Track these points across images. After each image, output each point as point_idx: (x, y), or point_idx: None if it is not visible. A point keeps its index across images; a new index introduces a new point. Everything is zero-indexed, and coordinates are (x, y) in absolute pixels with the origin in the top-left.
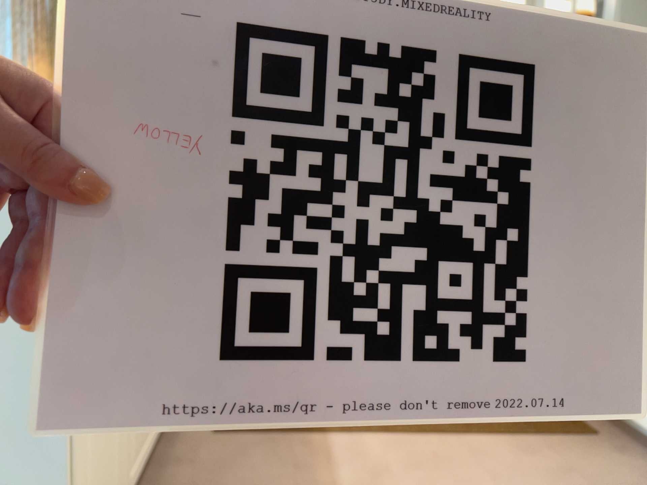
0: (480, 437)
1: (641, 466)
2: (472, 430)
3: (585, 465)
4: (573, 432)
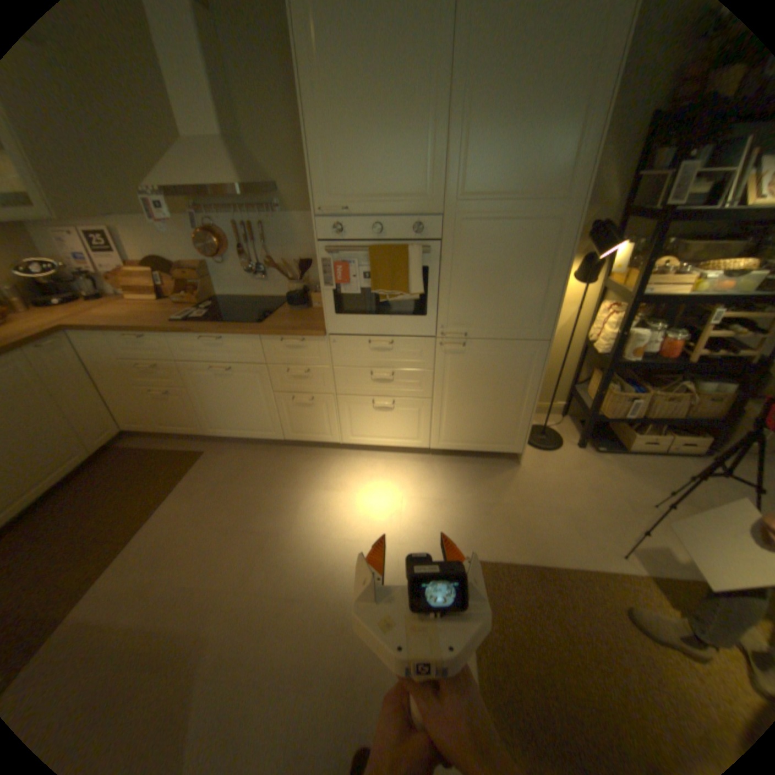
0: (155, 511)
1: (229, 454)
2: (146, 512)
3: (213, 475)
4: (190, 462)
